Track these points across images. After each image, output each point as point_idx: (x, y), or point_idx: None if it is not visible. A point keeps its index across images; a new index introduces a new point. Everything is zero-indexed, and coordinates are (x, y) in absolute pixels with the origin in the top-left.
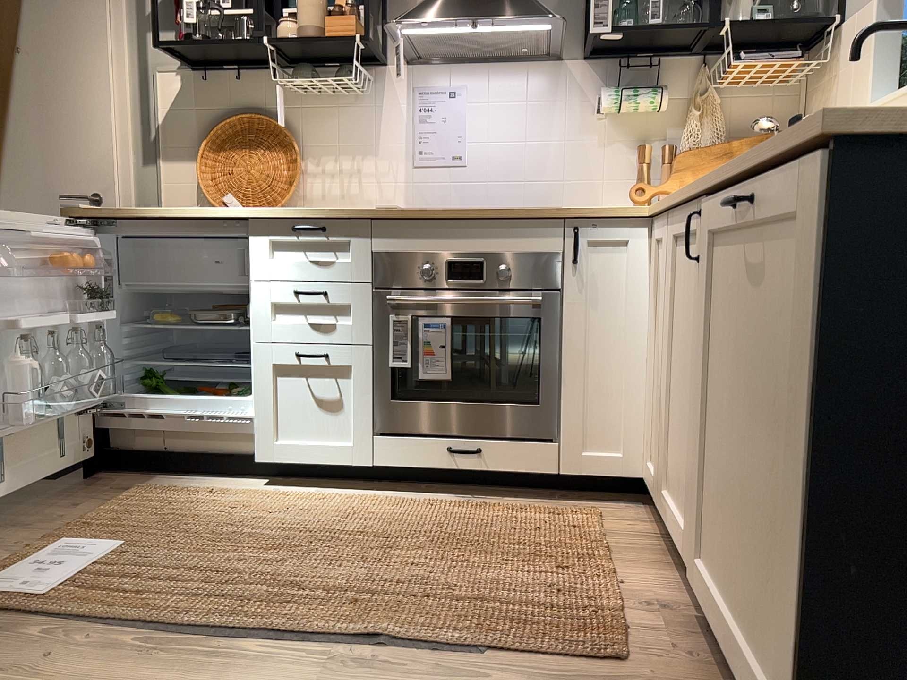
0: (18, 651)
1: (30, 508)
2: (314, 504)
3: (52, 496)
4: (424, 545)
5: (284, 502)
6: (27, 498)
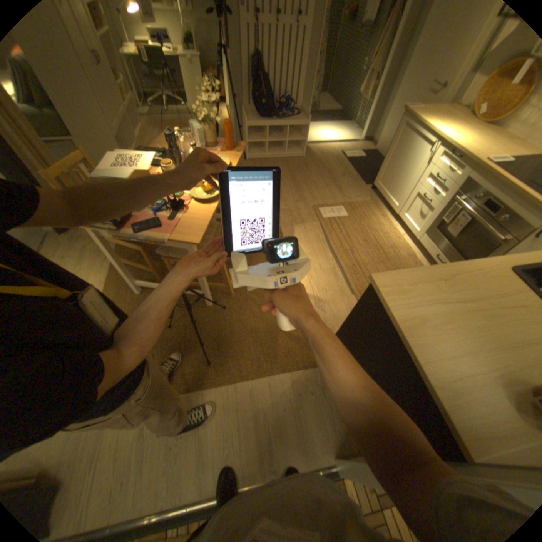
0: (310, 225)
1: (351, 191)
2: (394, 237)
3: (359, 190)
4: (390, 268)
5: (390, 230)
6: (354, 187)
